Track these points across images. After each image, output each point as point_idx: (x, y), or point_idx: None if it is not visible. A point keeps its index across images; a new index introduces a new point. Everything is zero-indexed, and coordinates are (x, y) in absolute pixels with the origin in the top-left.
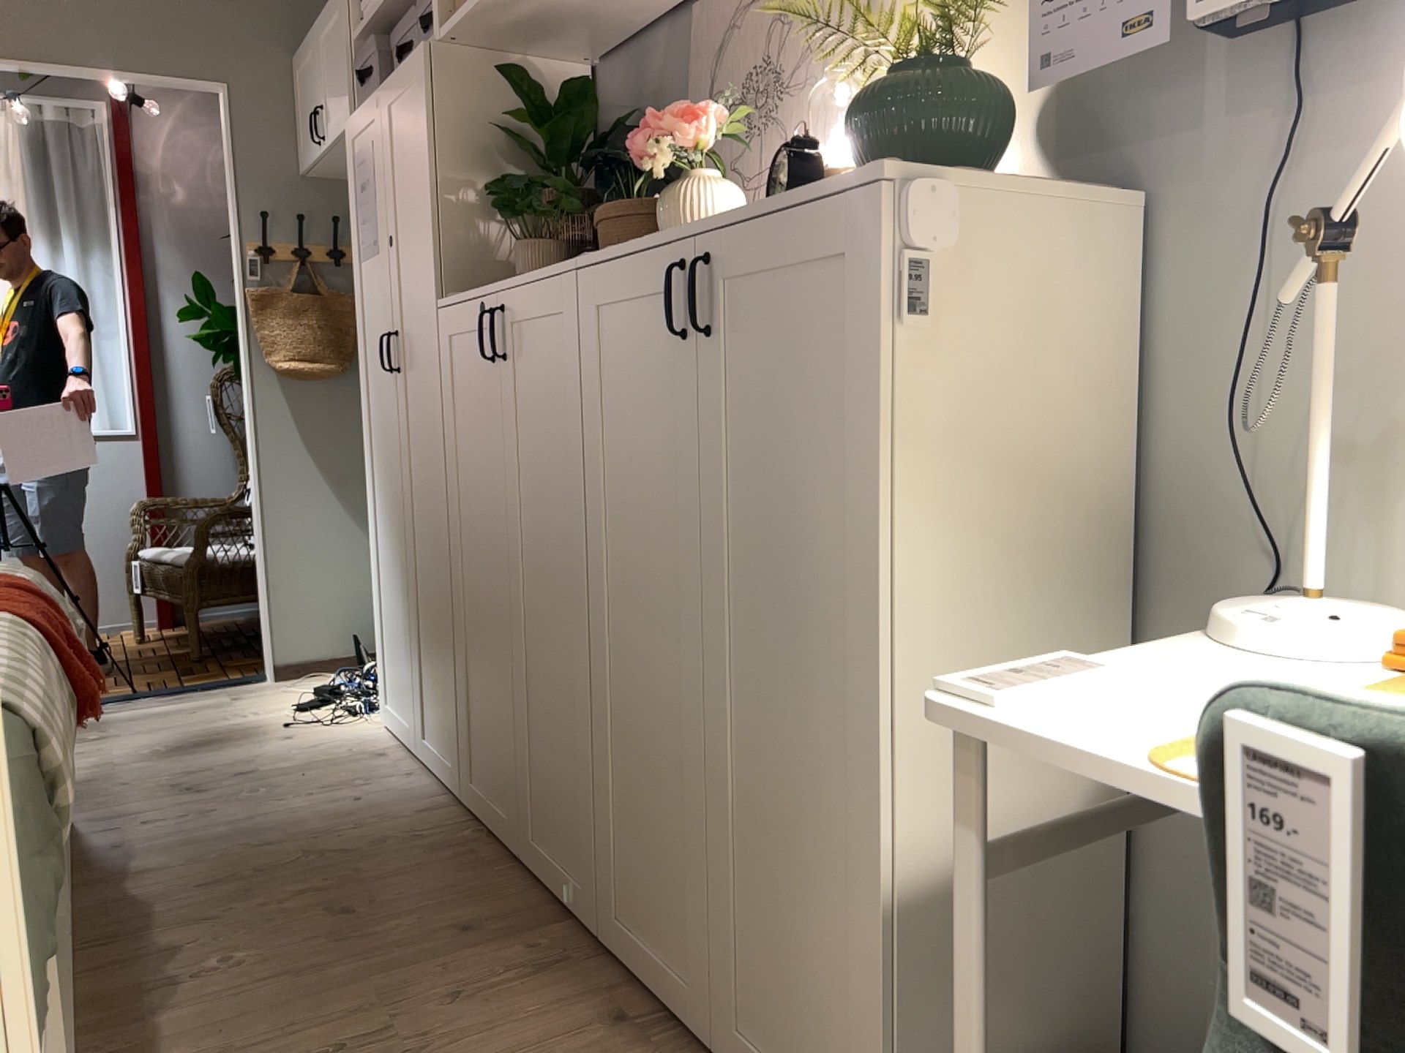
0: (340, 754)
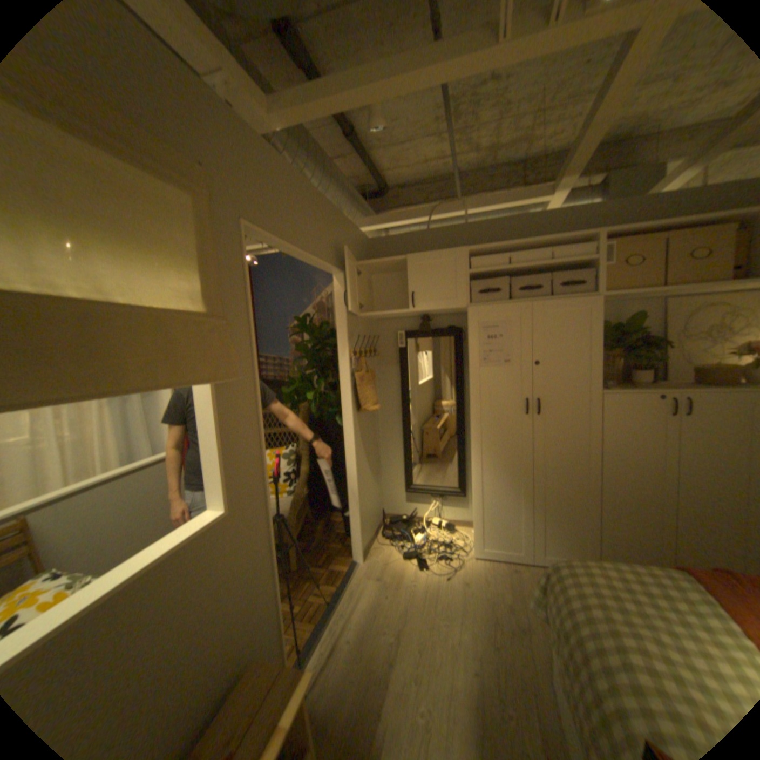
0: (506, 581)
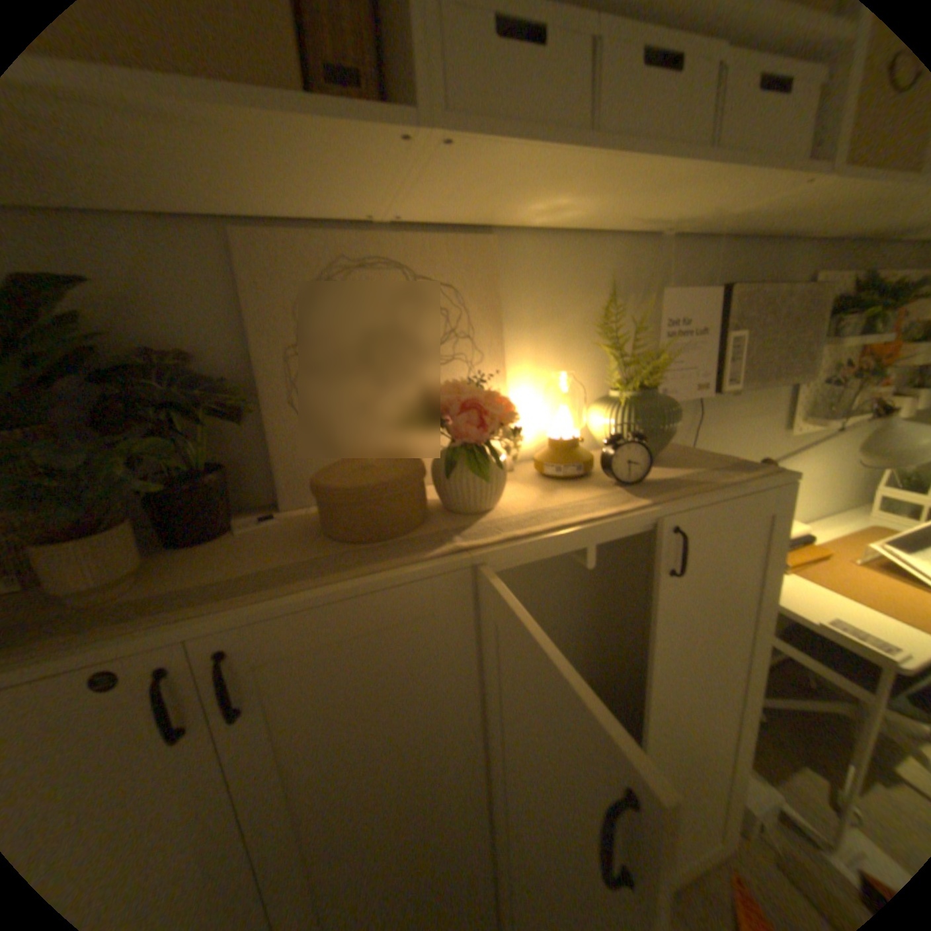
0: None
